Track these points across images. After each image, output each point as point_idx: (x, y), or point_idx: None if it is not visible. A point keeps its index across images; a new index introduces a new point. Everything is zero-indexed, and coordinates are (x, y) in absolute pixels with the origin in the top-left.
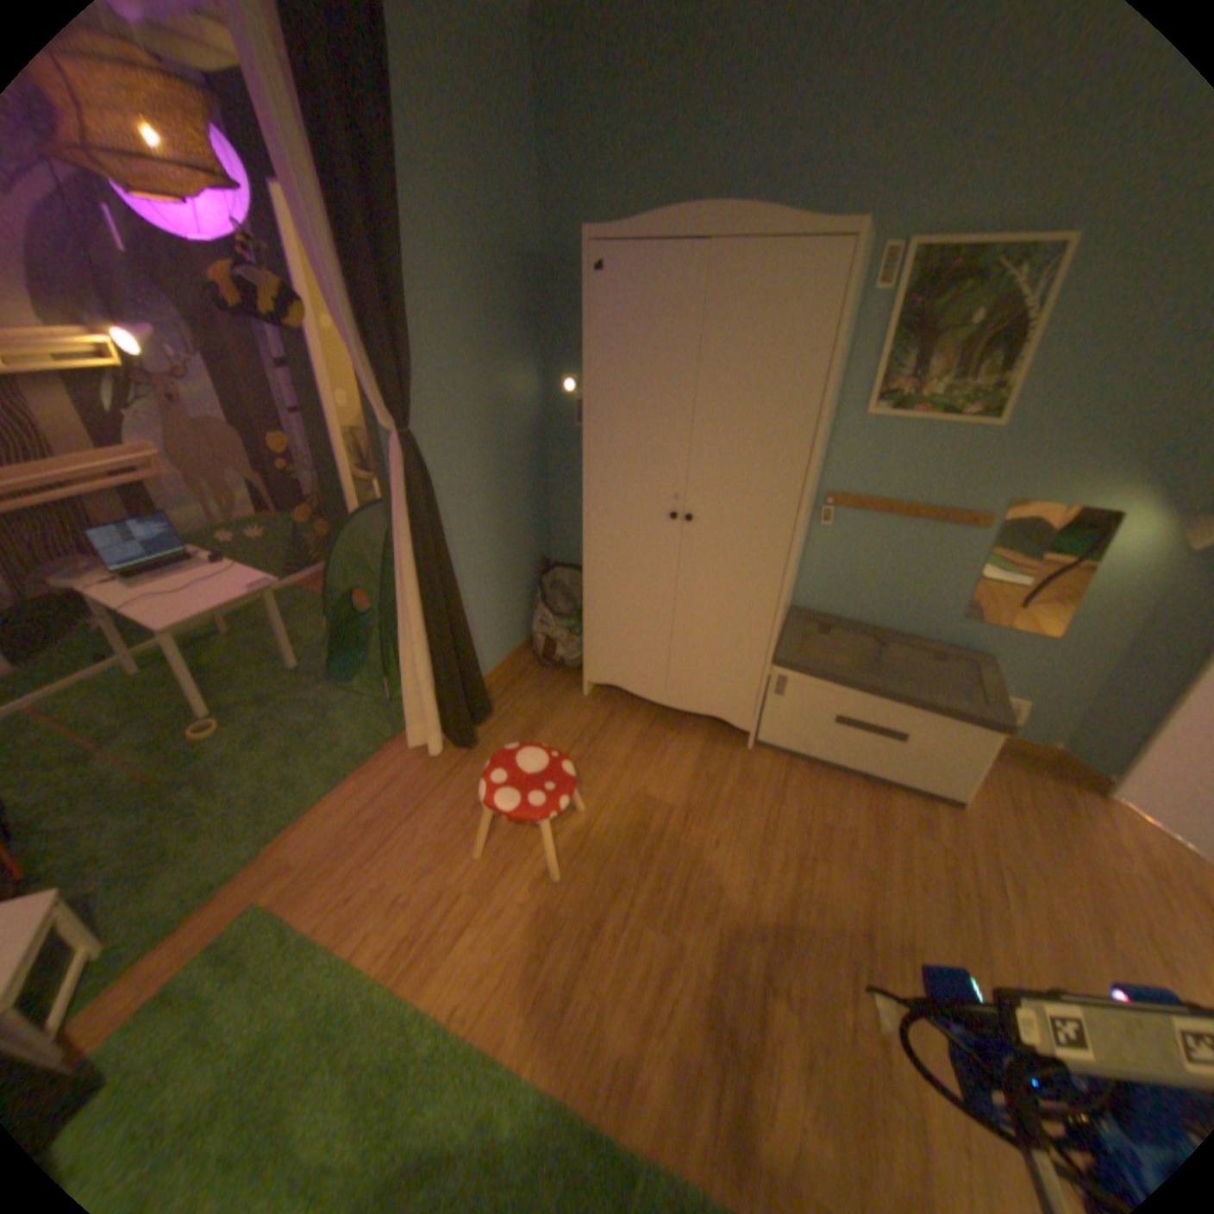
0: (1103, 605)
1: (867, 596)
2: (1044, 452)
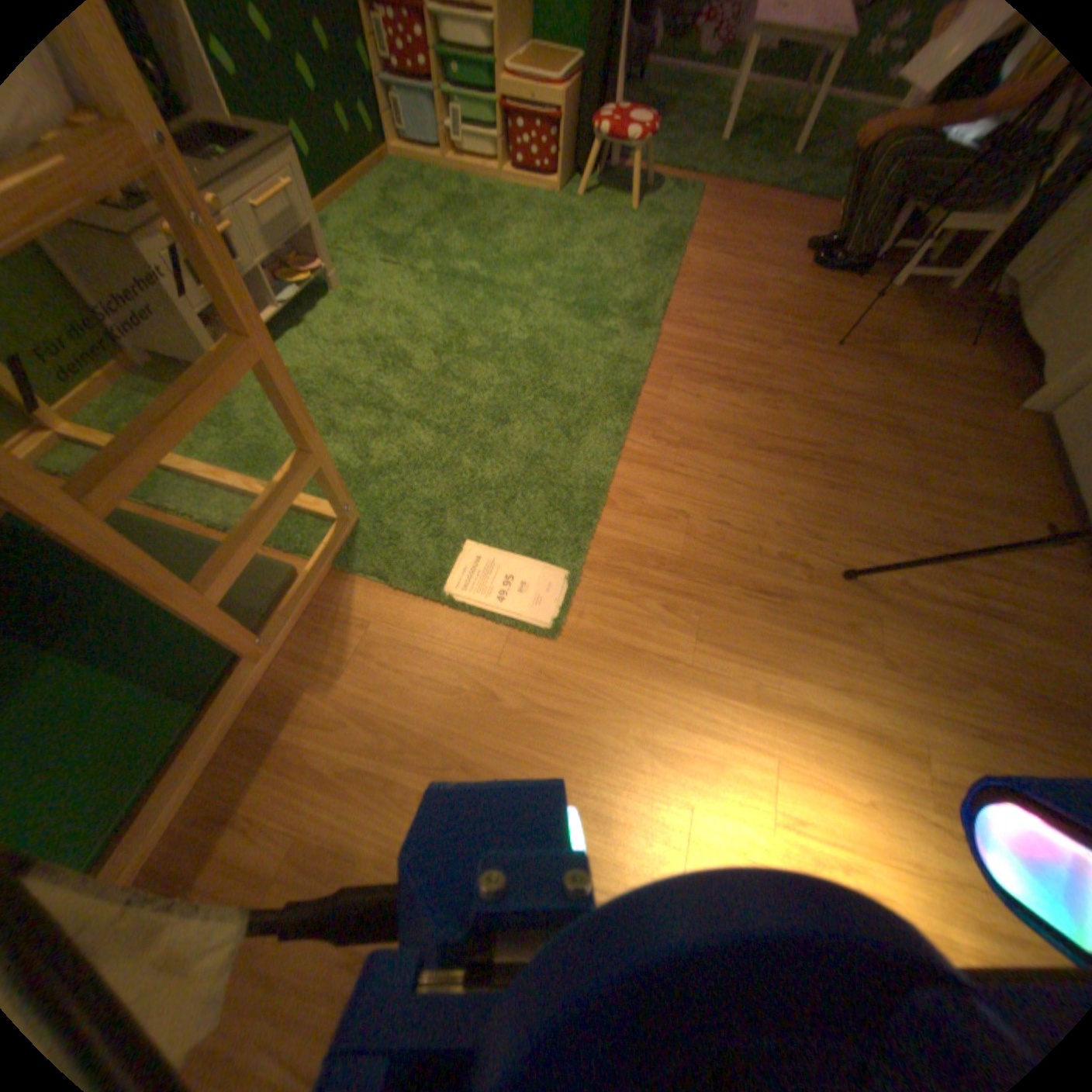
0: None
1: None
2: None
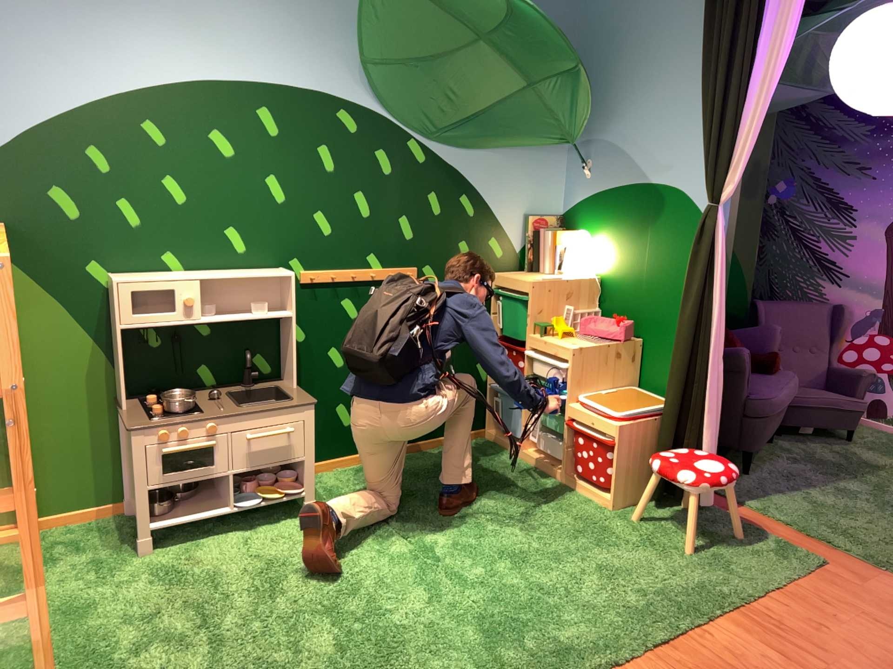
0: None
1: None
2: None
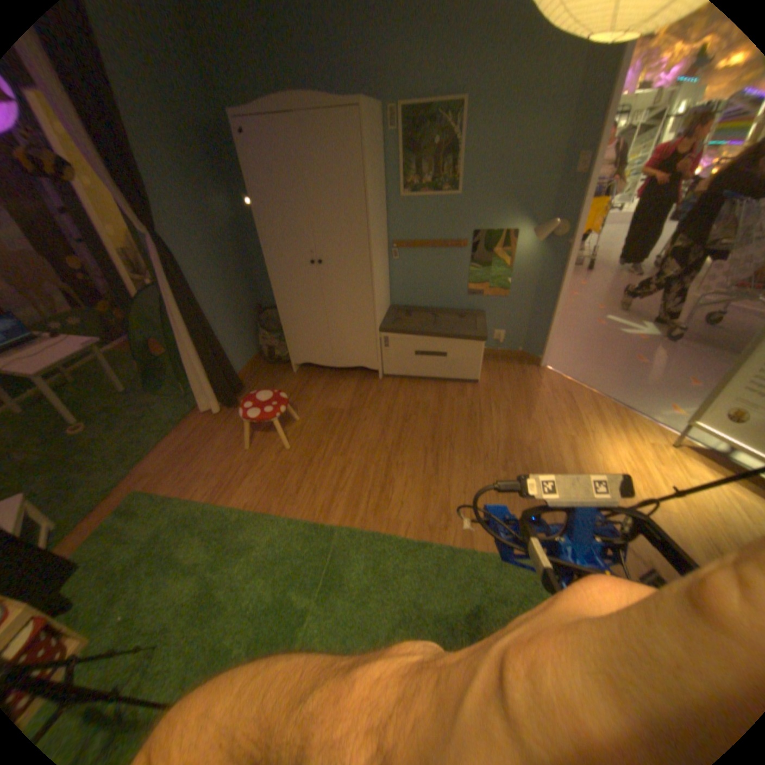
0: (520, 276)
1: (424, 293)
2: (480, 205)
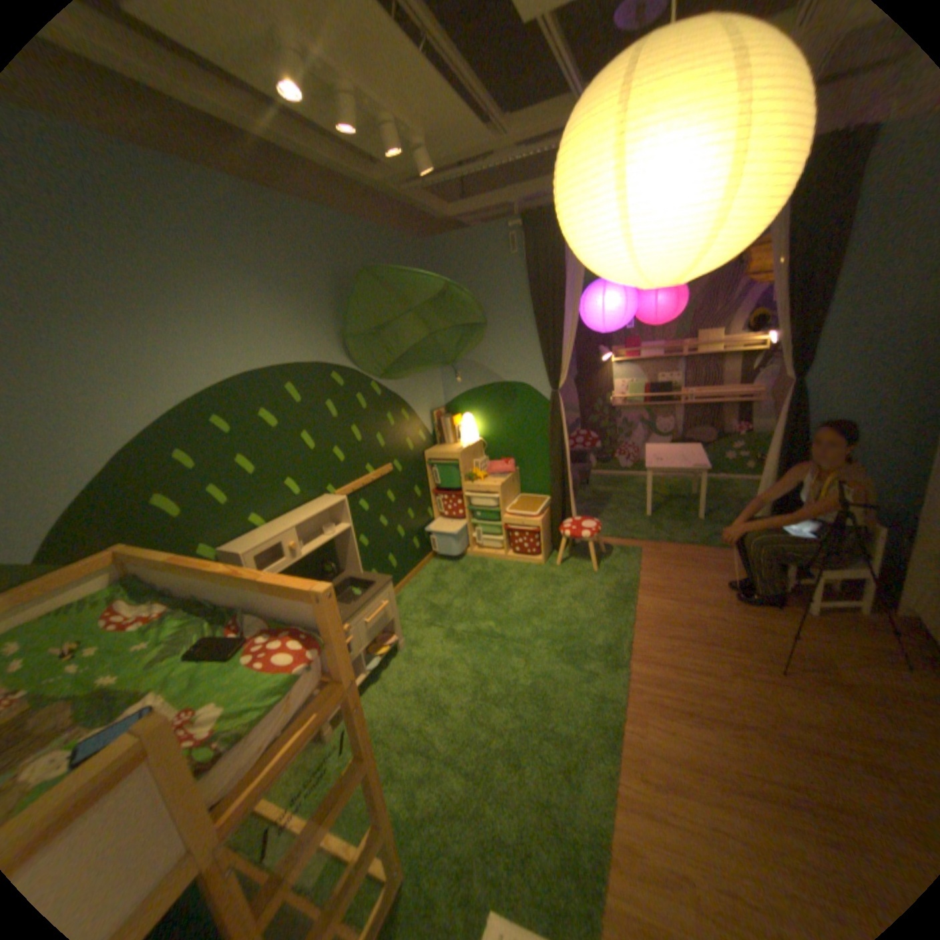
0: None
1: None
2: None
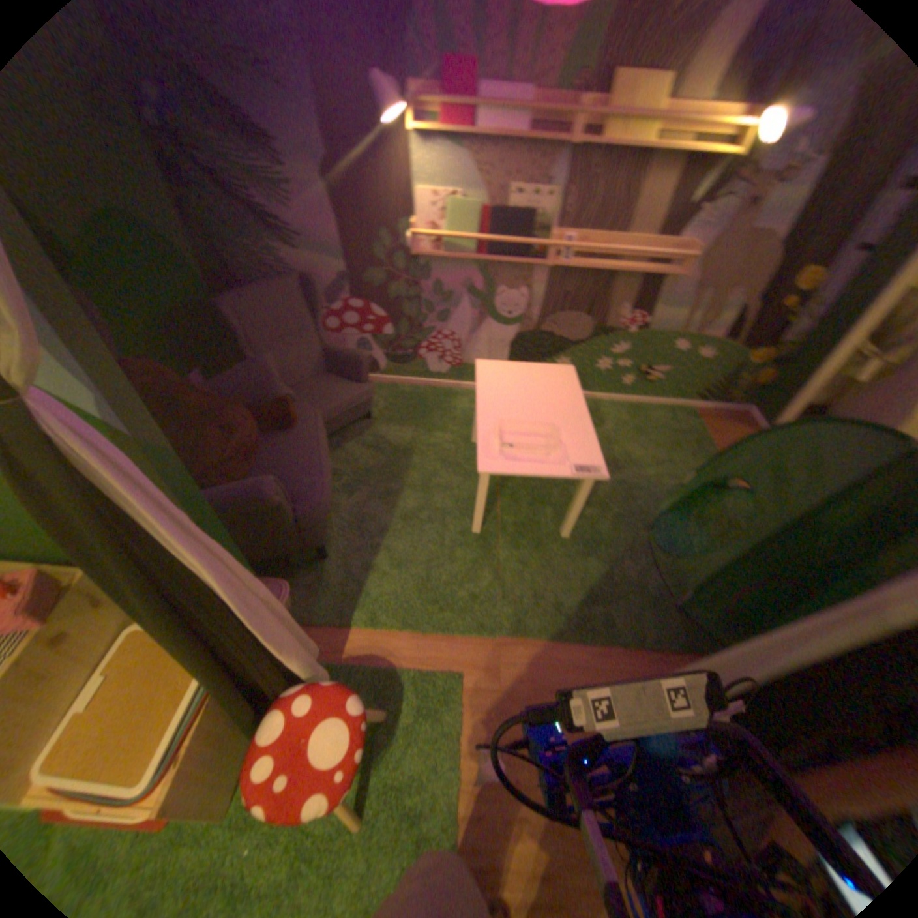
0: None
1: None
2: None
